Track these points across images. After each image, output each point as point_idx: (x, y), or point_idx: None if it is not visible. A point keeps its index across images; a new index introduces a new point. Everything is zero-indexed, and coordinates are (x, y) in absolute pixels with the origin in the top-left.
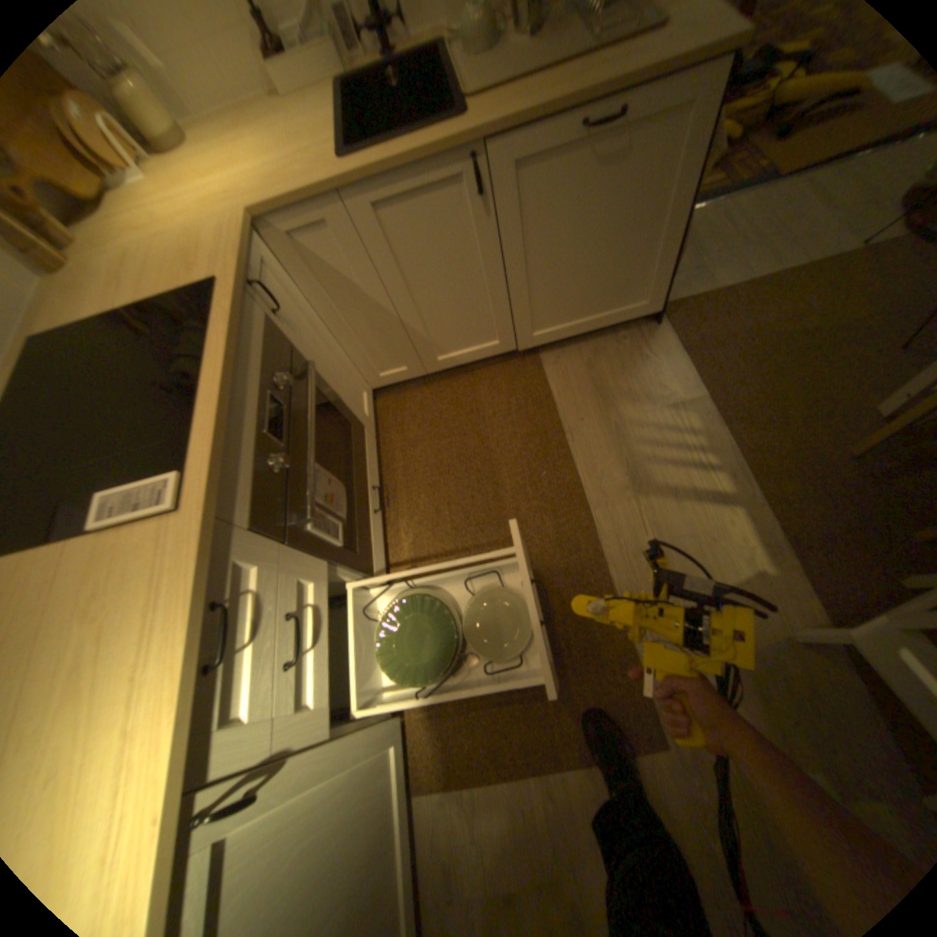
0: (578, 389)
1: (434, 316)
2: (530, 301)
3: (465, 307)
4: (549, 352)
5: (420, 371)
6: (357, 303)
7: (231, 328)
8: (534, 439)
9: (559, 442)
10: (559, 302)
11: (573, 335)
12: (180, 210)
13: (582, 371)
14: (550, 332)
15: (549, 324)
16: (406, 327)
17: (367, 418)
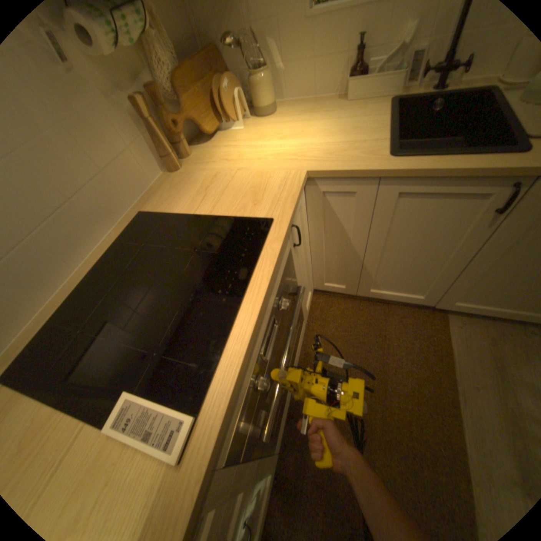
0: (482, 360)
1: (390, 267)
2: (476, 284)
3: (419, 270)
4: (459, 314)
5: (355, 291)
6: (342, 242)
7: (274, 266)
8: (431, 385)
9: (455, 400)
10: (500, 293)
11: (491, 315)
12: (261, 154)
13: (487, 344)
14: (474, 307)
15: (477, 302)
16: (366, 266)
17: (307, 309)
